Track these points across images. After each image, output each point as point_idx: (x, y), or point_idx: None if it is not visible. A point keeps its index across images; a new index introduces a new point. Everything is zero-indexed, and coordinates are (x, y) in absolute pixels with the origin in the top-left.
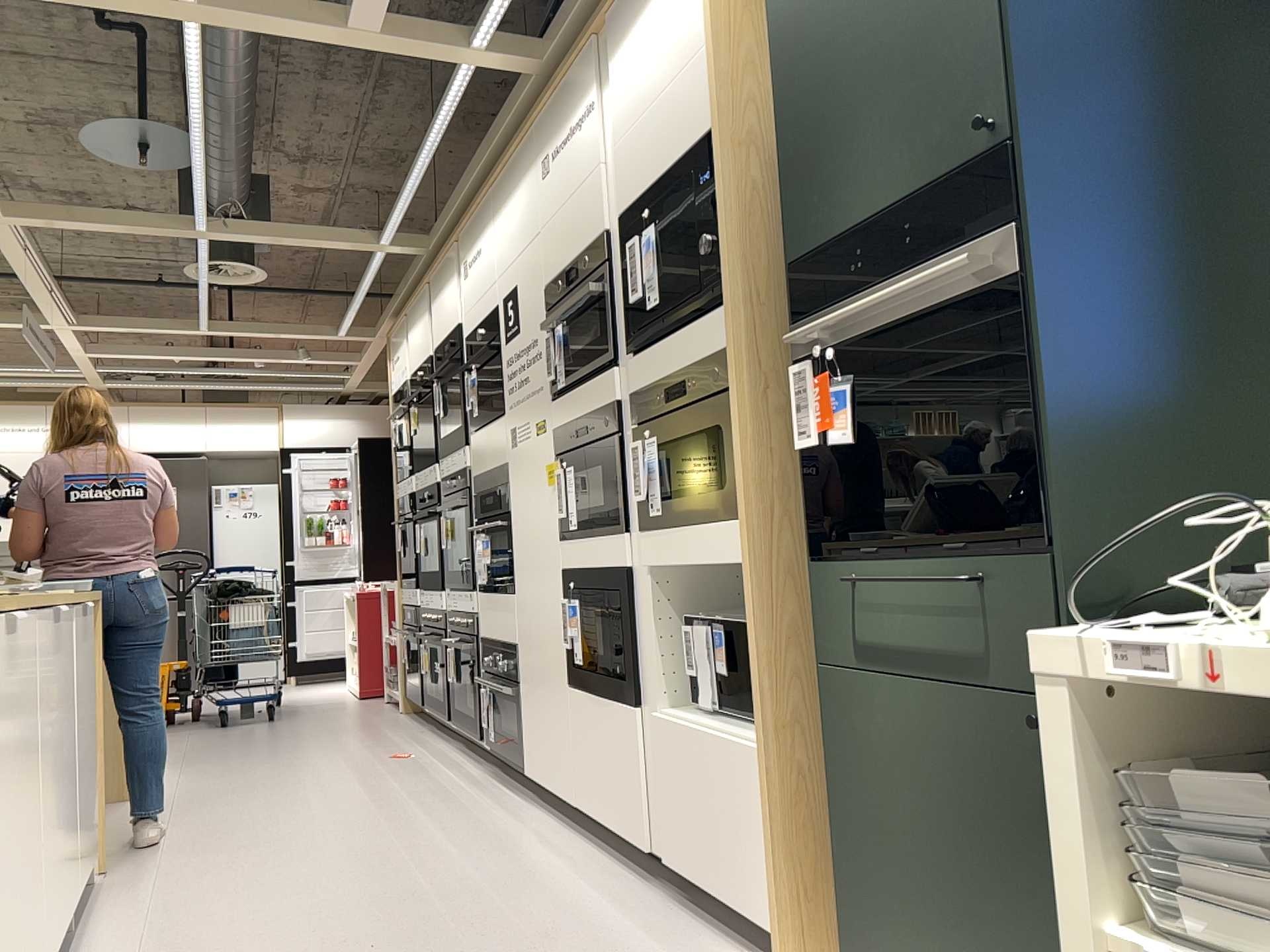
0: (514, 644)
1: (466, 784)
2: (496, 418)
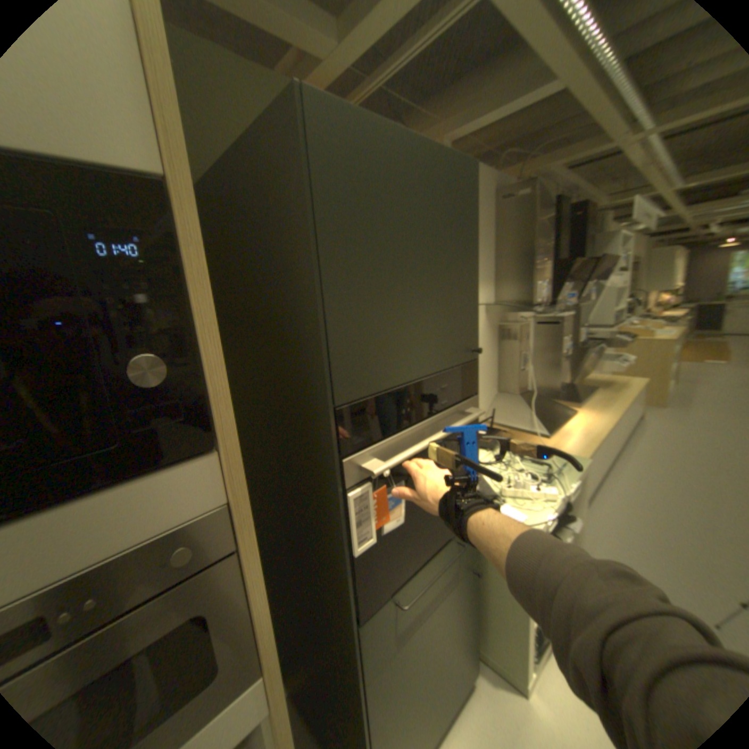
0: None
1: None
2: None
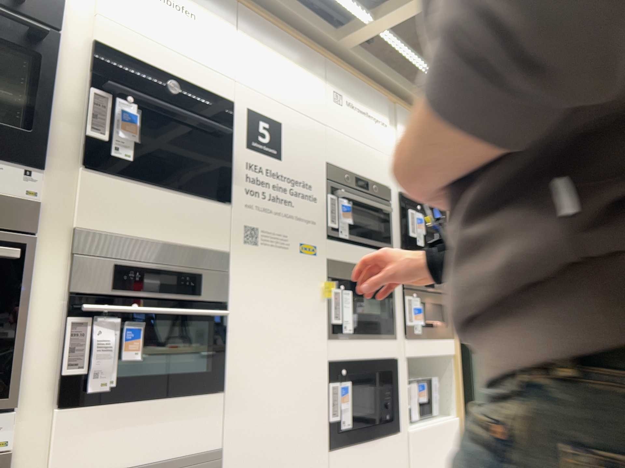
0: (215, 449)
1: None
2: (200, 196)
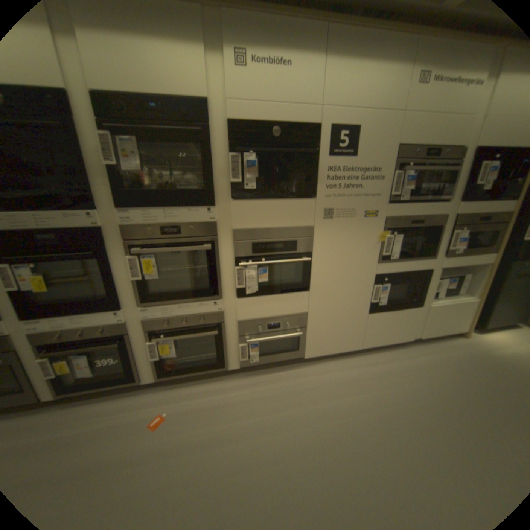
0: (304, 312)
1: (260, 387)
2: (296, 197)
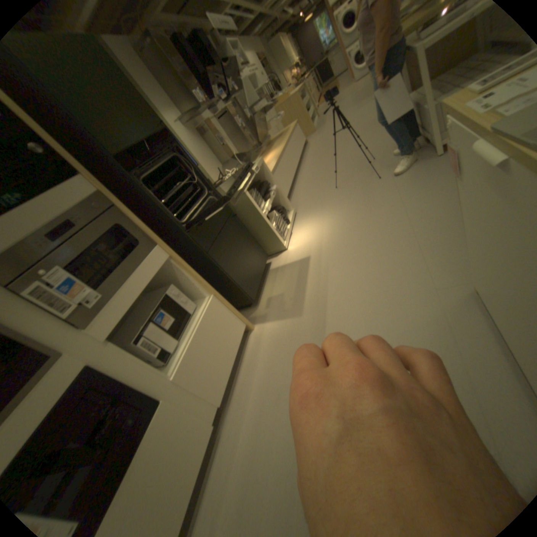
0: None
1: None
2: None
